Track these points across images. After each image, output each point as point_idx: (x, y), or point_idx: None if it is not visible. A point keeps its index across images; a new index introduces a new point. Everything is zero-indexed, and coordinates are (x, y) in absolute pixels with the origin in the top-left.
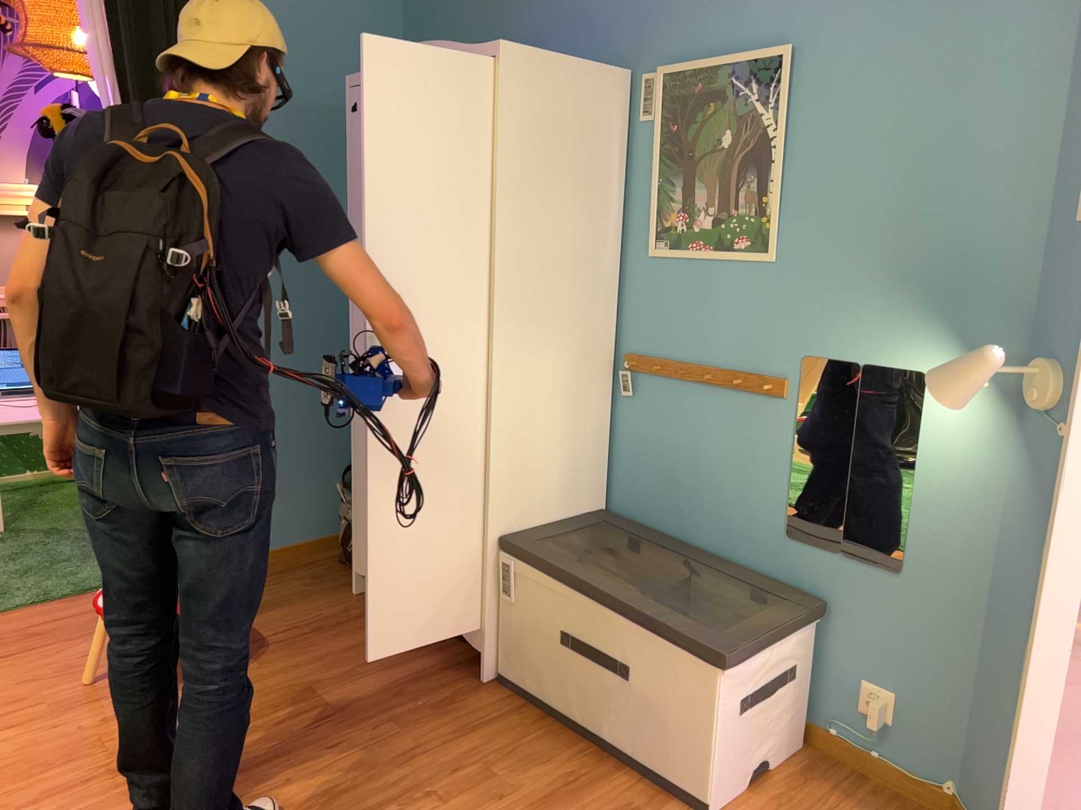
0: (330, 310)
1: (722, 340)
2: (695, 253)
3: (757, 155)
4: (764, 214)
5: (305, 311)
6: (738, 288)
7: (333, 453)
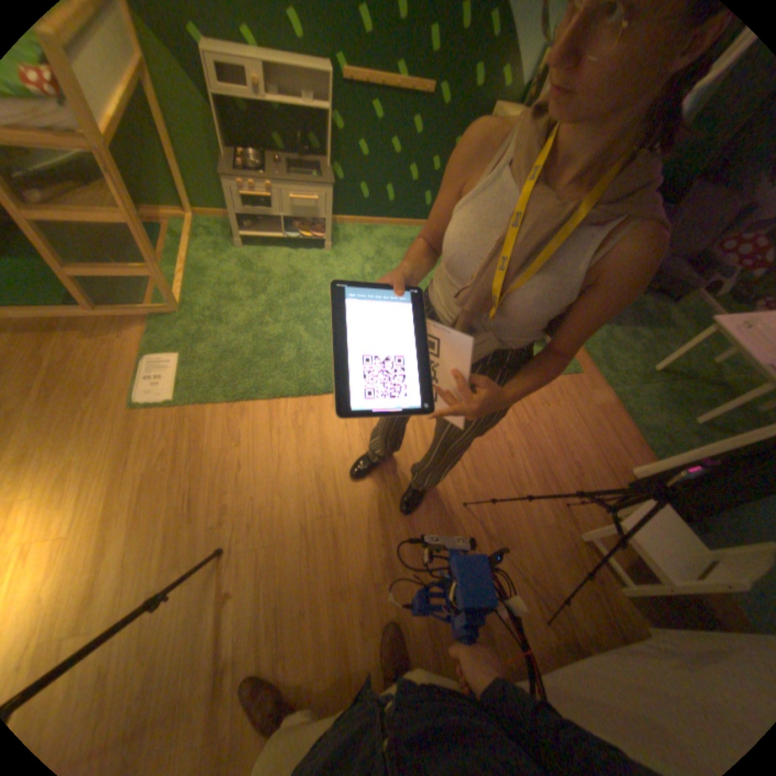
0: None
1: None
2: None
3: None
4: None
5: None
6: None
7: None
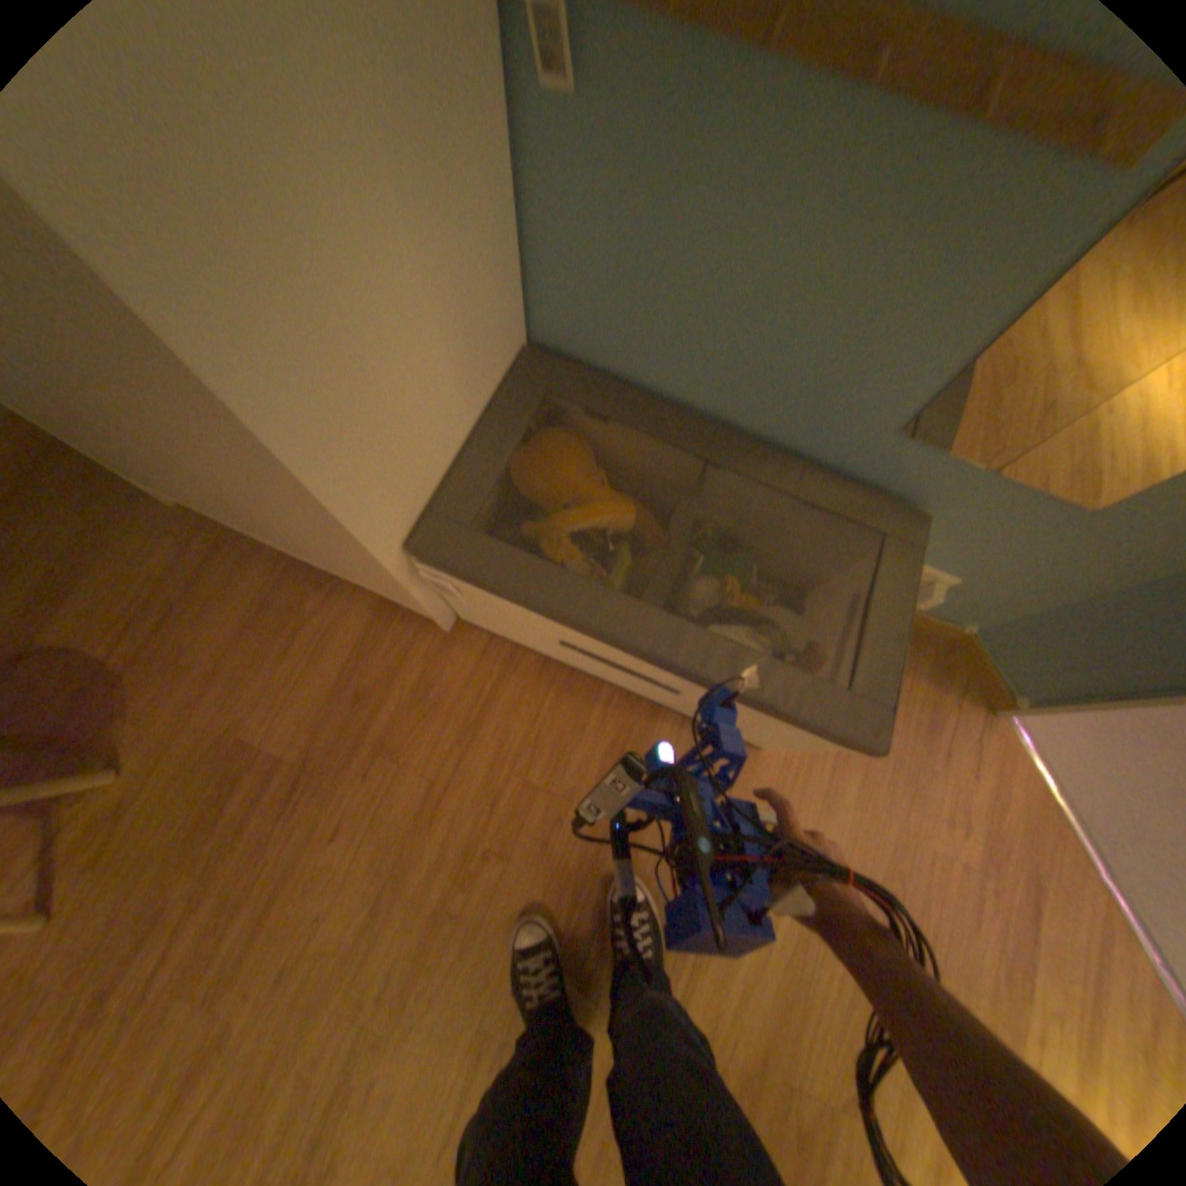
0: None
1: None
2: None
3: None
4: None
5: None
6: None
7: None
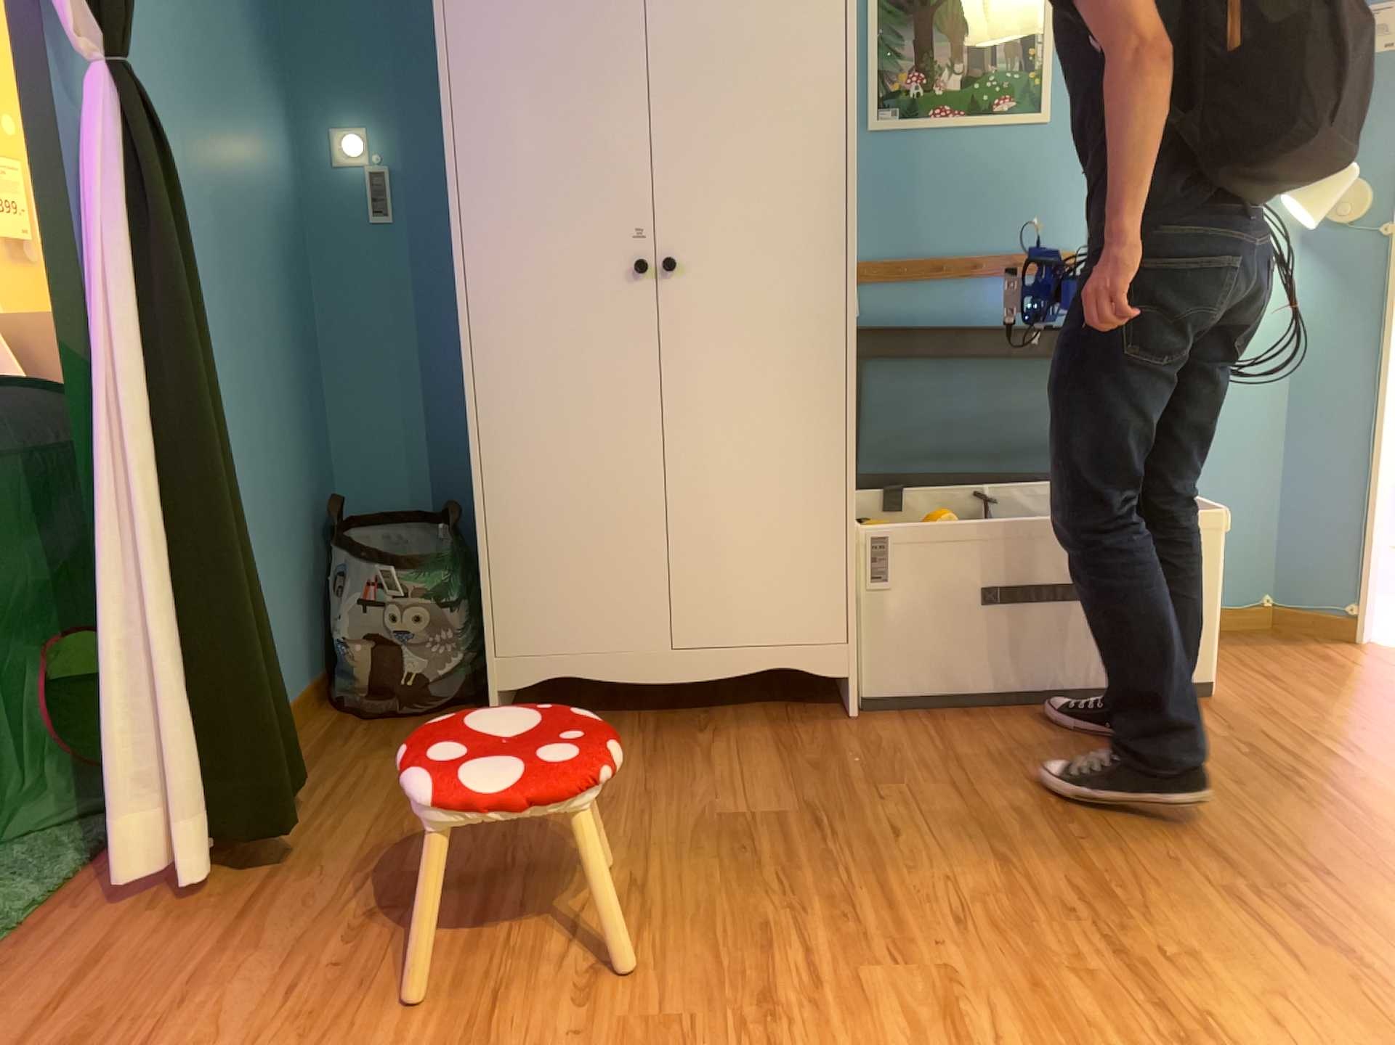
0: (257, 269)
1: (984, 224)
2: (942, 122)
3: (1019, 1)
4: (1032, 69)
5: (235, 268)
6: (1000, 159)
7: (290, 539)
